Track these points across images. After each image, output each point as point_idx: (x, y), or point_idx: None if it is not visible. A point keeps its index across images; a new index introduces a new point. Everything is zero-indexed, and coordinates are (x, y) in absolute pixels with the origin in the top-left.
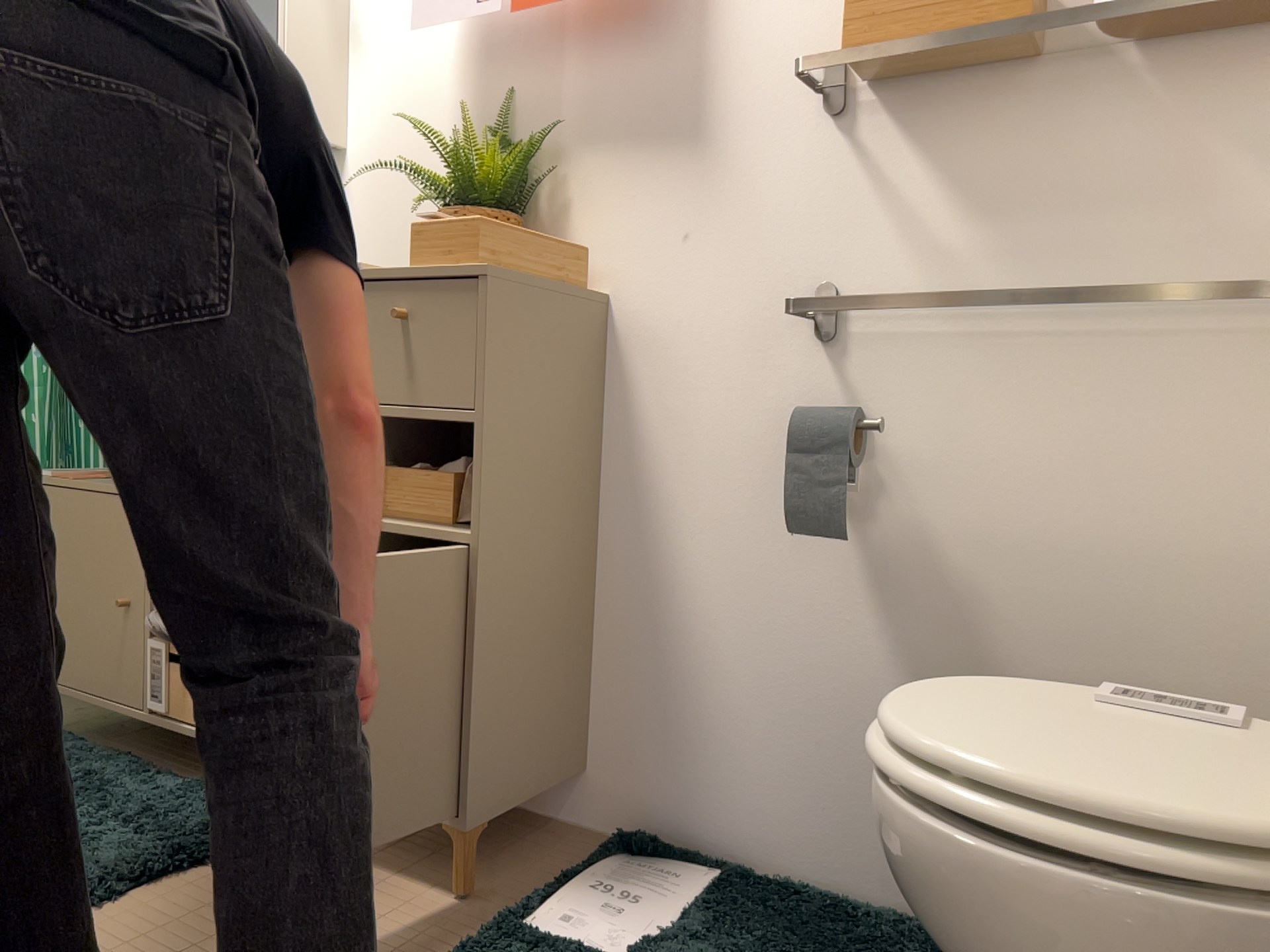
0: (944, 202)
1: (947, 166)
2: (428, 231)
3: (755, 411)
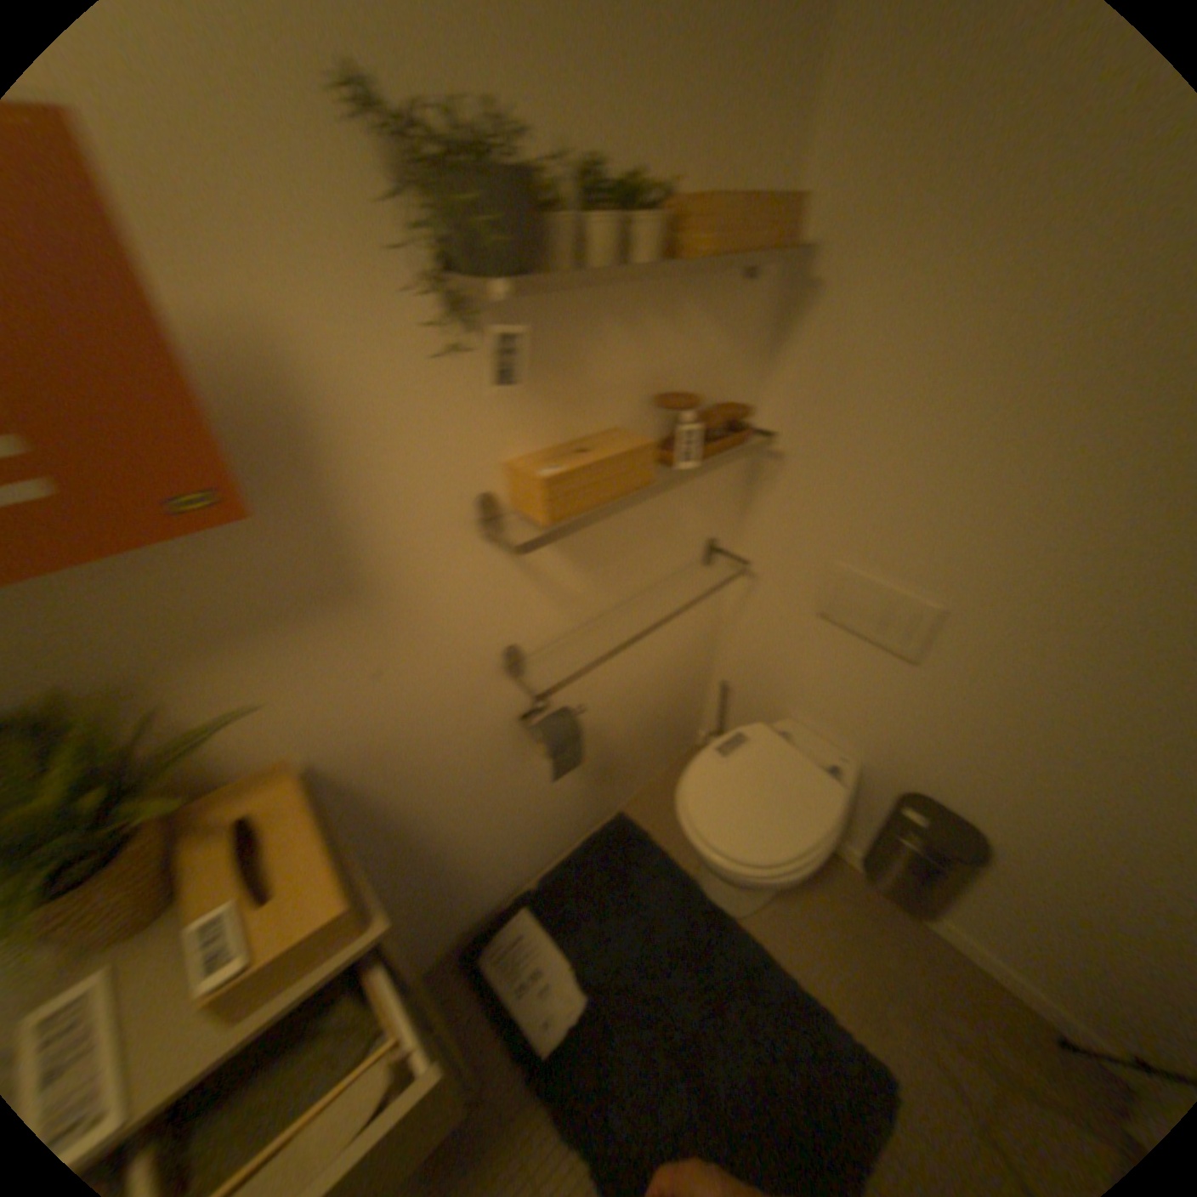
0: (573, 568)
1: (572, 547)
2: (250, 975)
3: (477, 736)
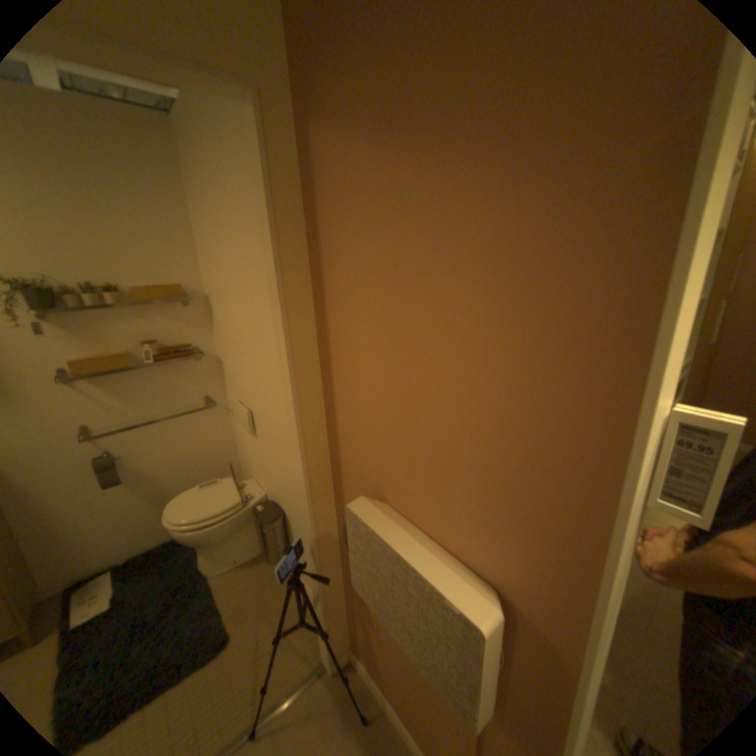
0: (115, 400)
1: (112, 392)
2: None
3: (69, 464)
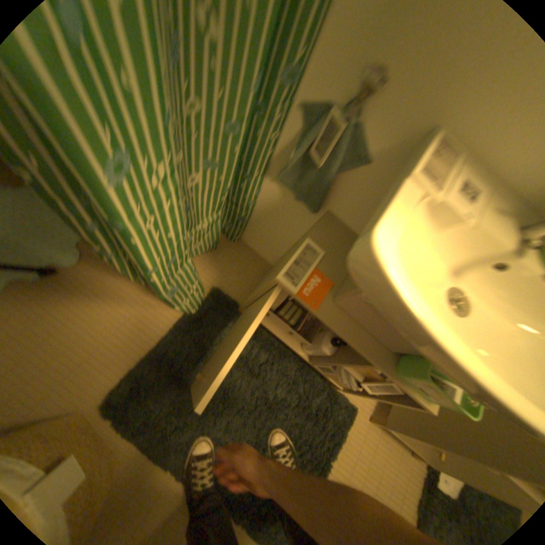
0: None
1: None
2: None
3: None
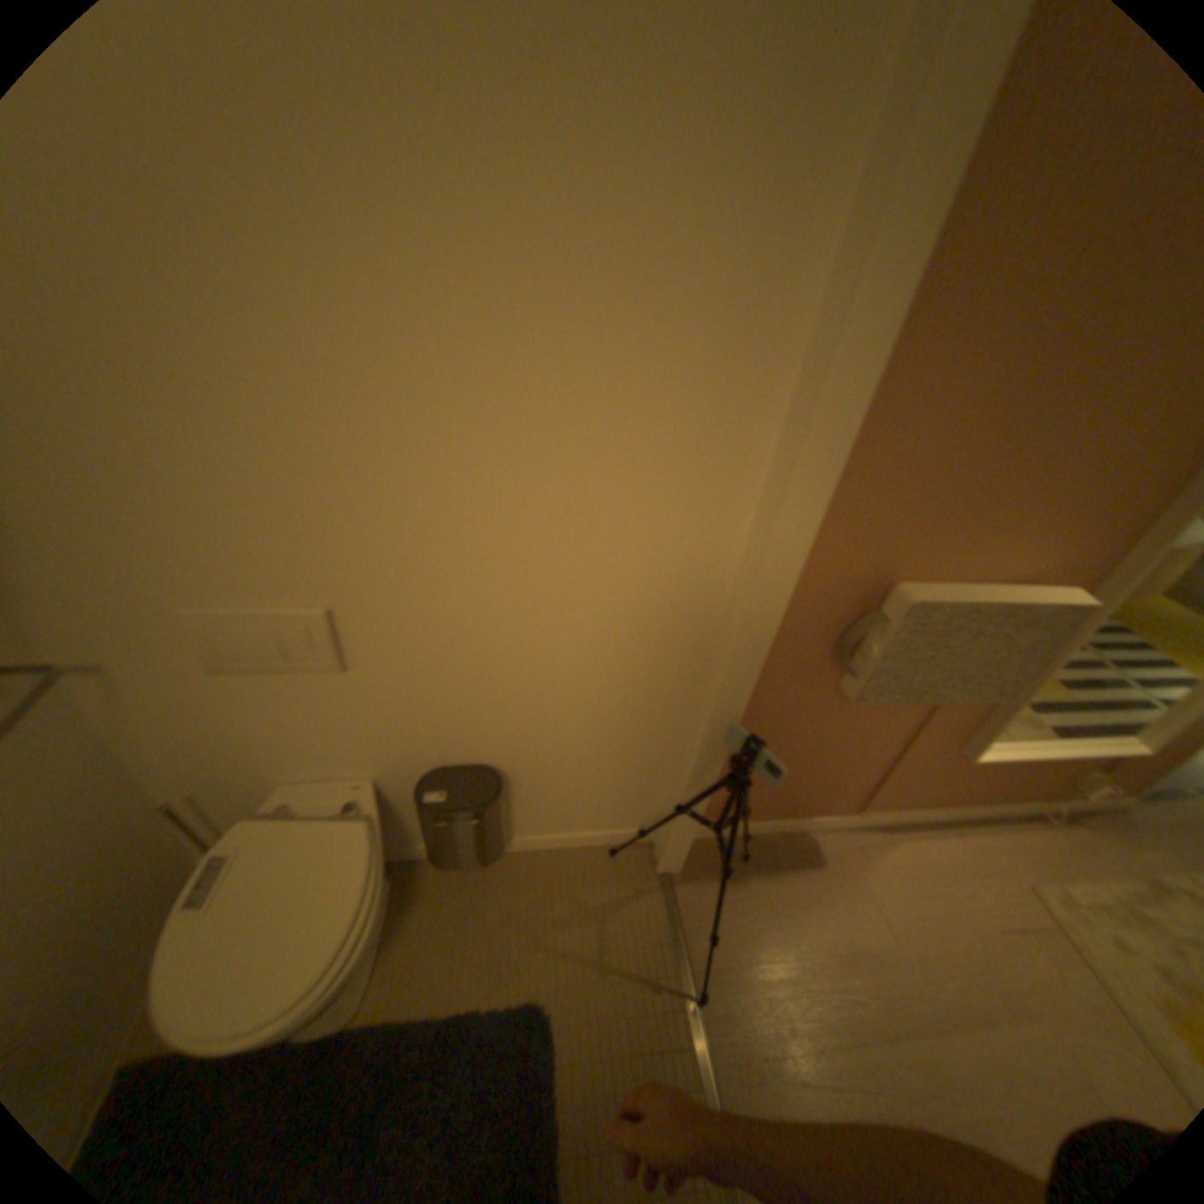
0: None
1: None
2: None
3: None
